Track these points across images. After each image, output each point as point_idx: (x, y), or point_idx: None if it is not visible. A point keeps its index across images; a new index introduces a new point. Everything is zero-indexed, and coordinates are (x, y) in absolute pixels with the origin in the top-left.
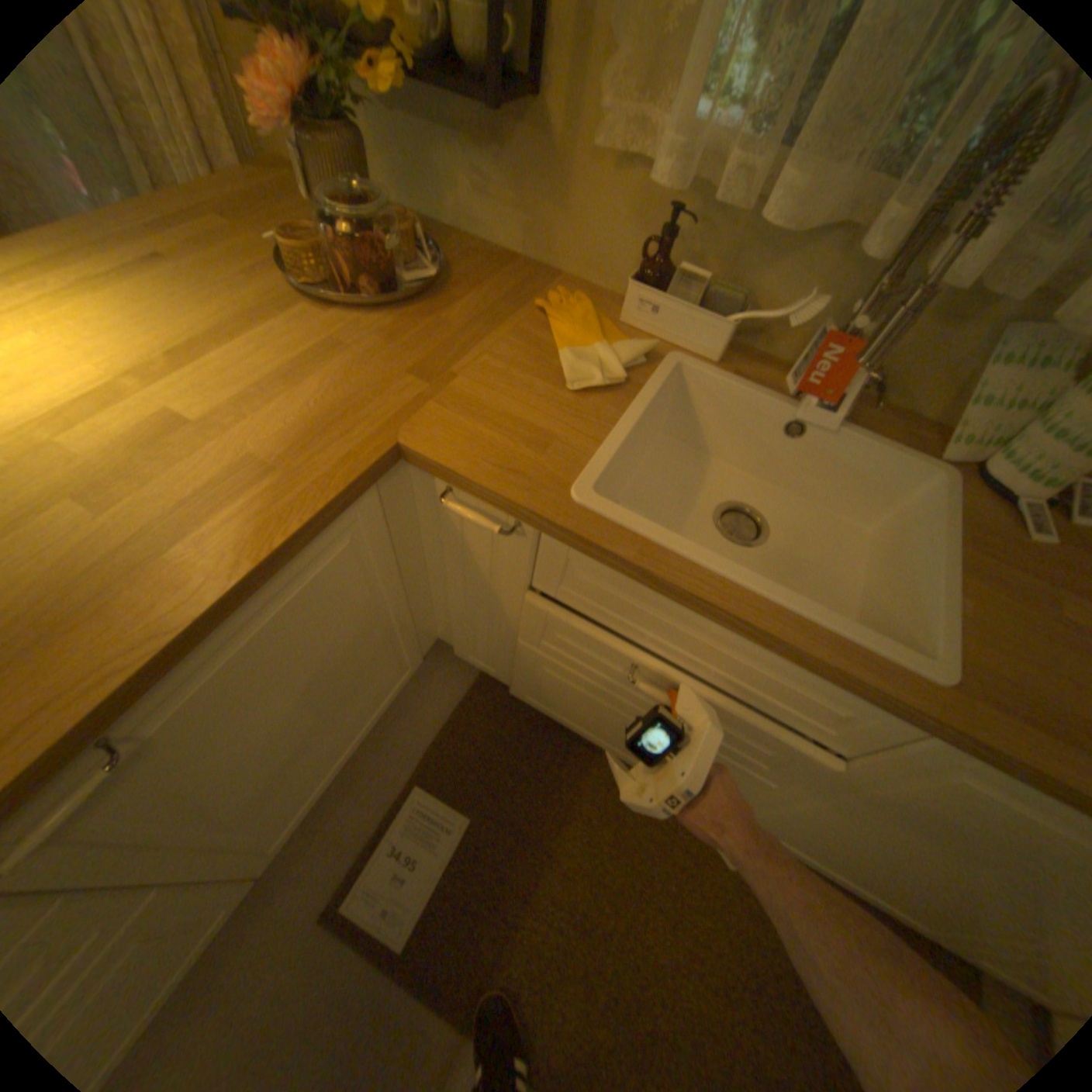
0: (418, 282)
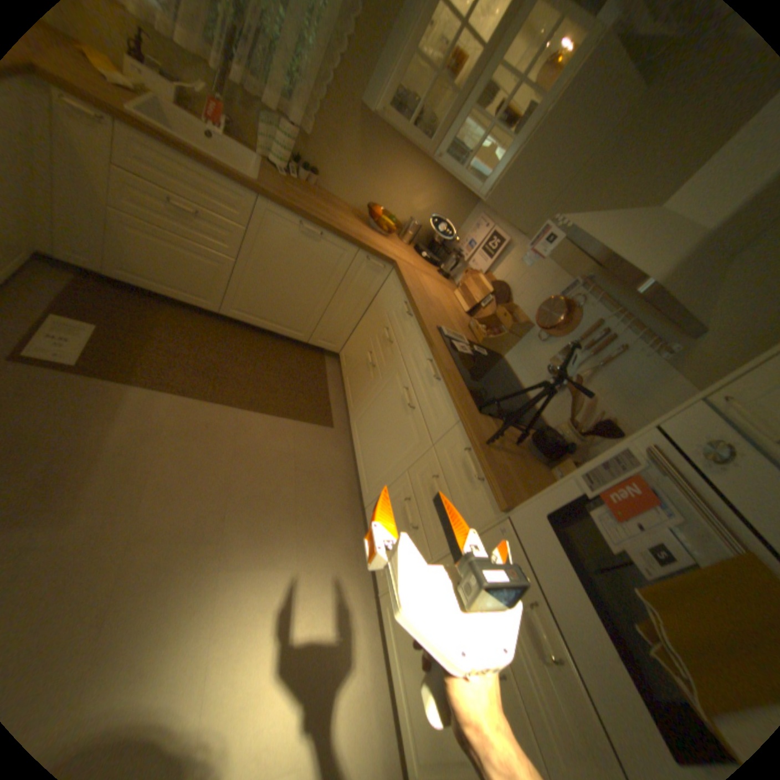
0: None
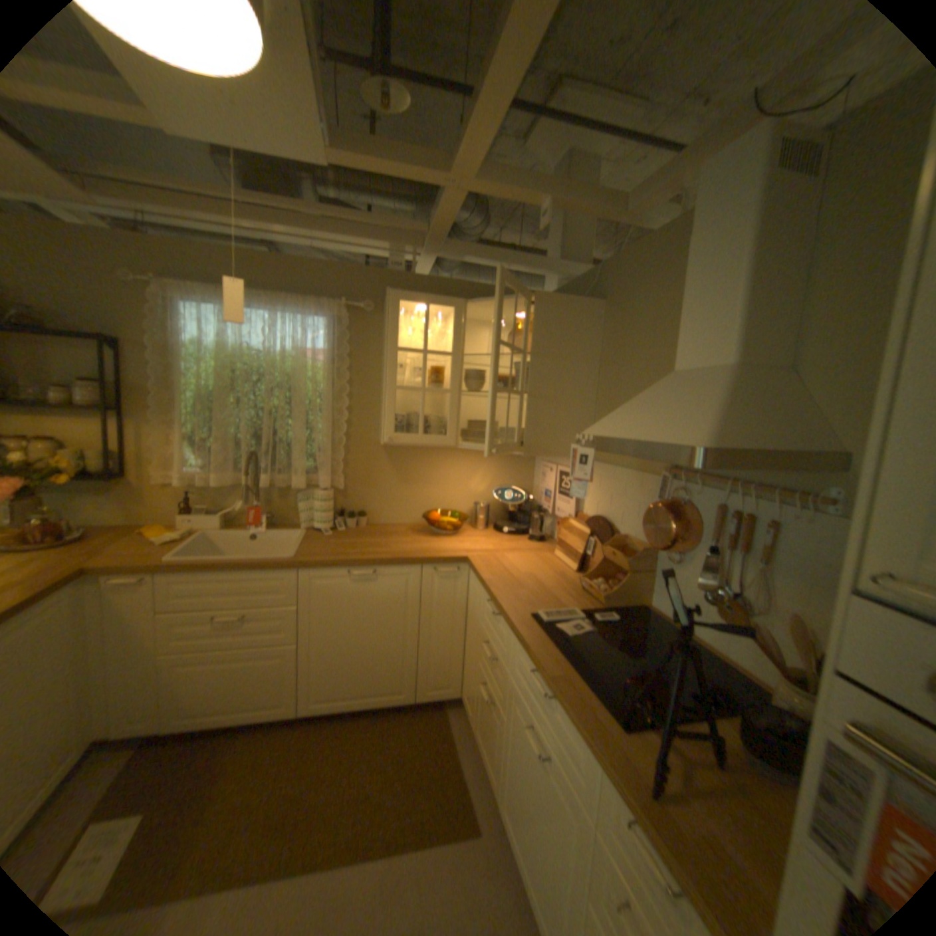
0: (75, 536)
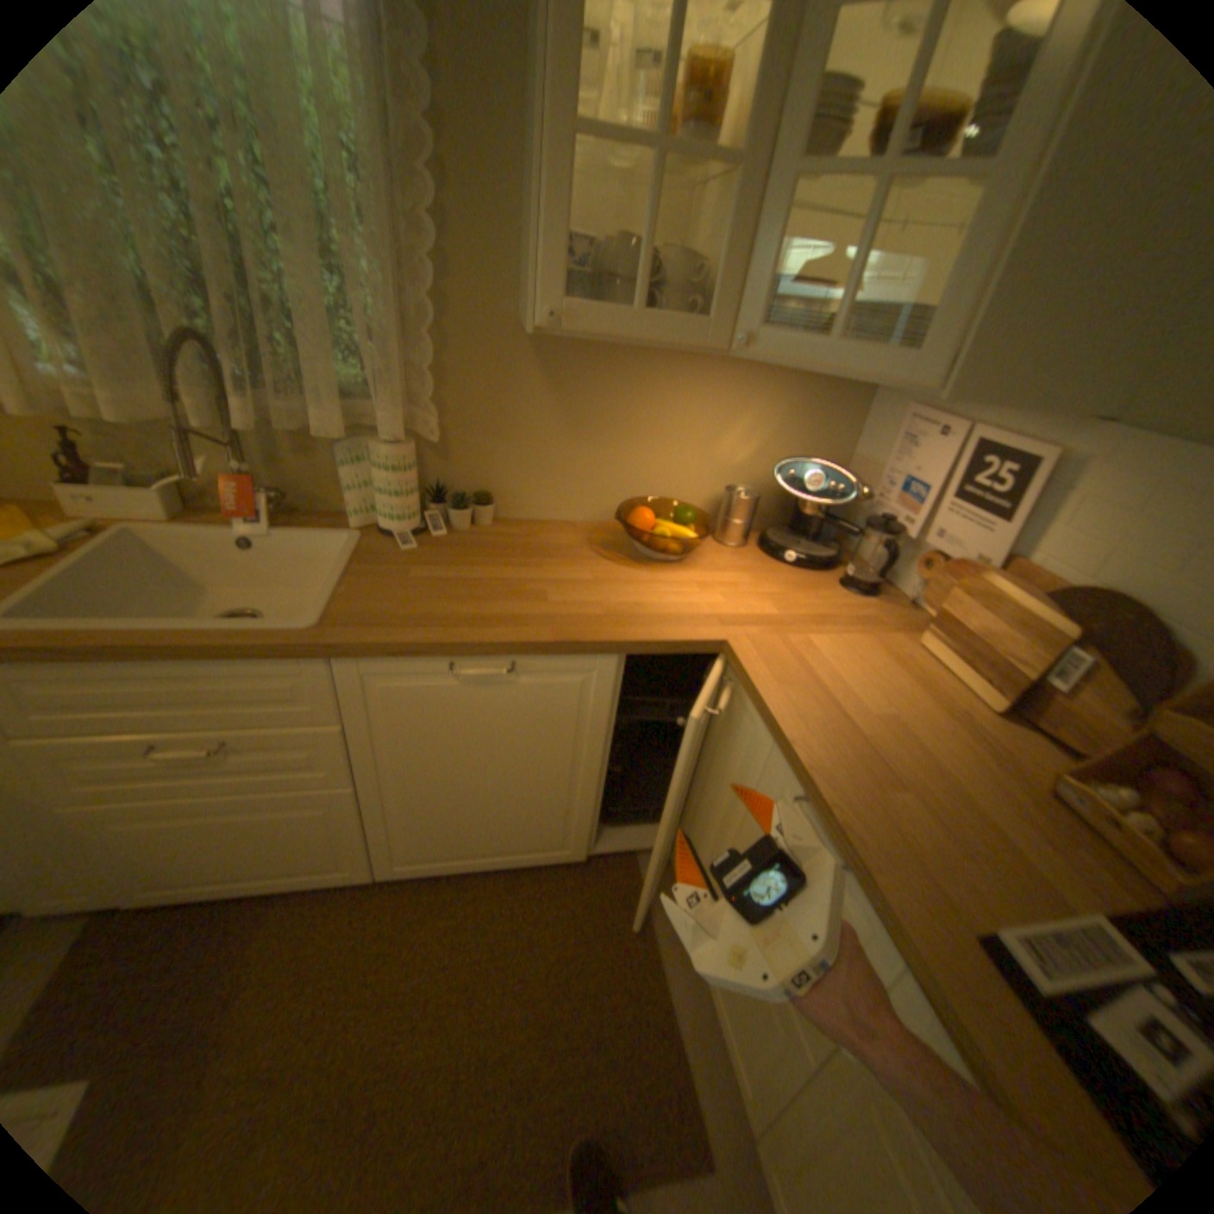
0: None
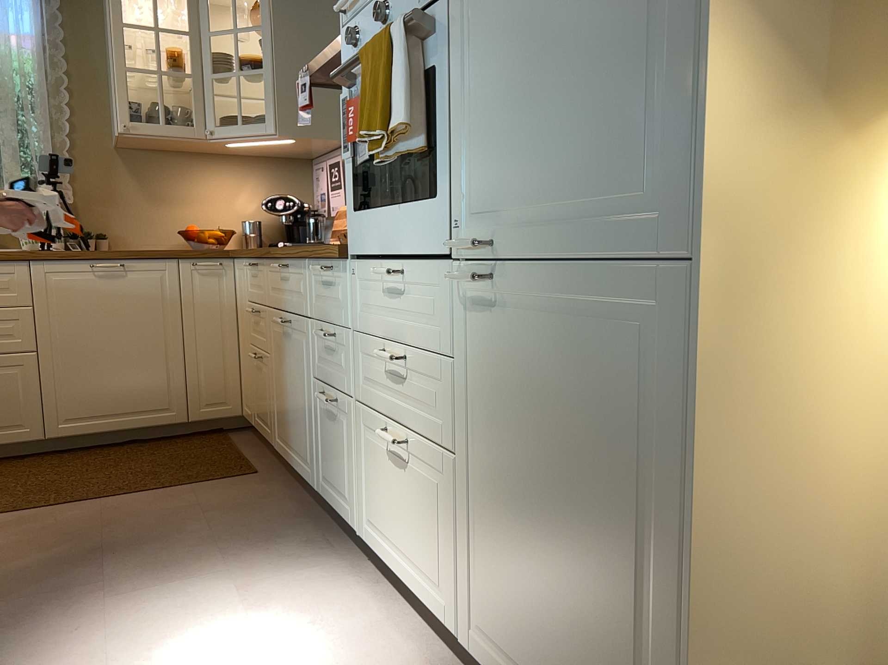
0: None
